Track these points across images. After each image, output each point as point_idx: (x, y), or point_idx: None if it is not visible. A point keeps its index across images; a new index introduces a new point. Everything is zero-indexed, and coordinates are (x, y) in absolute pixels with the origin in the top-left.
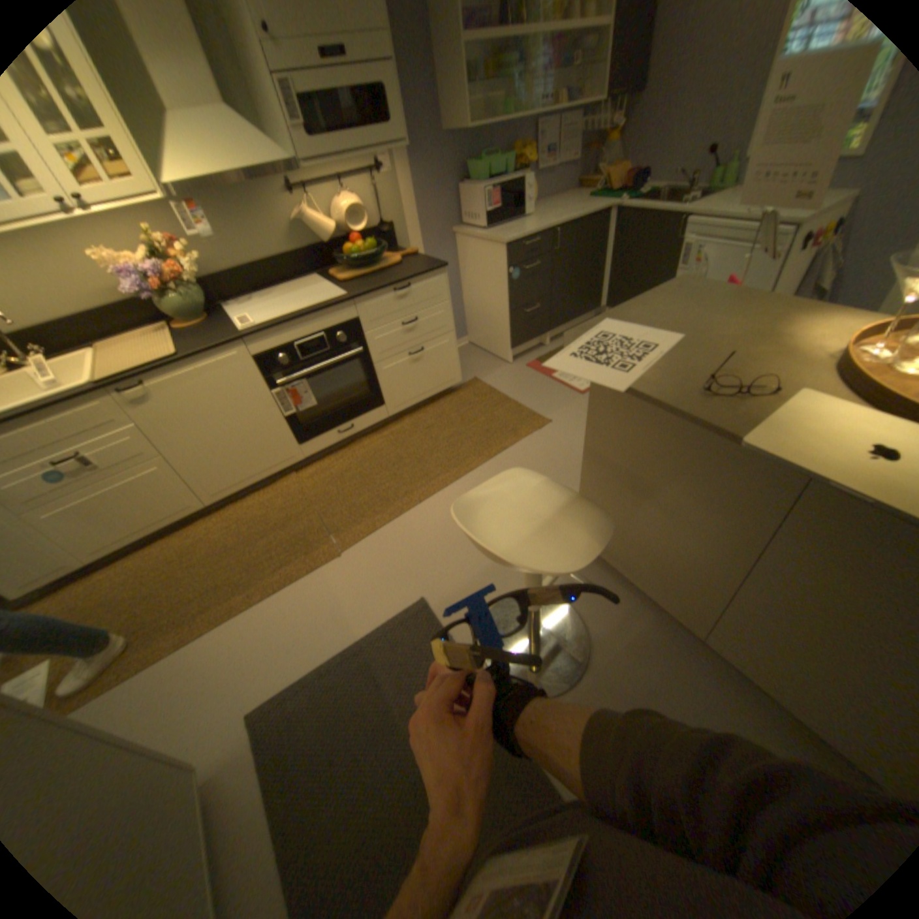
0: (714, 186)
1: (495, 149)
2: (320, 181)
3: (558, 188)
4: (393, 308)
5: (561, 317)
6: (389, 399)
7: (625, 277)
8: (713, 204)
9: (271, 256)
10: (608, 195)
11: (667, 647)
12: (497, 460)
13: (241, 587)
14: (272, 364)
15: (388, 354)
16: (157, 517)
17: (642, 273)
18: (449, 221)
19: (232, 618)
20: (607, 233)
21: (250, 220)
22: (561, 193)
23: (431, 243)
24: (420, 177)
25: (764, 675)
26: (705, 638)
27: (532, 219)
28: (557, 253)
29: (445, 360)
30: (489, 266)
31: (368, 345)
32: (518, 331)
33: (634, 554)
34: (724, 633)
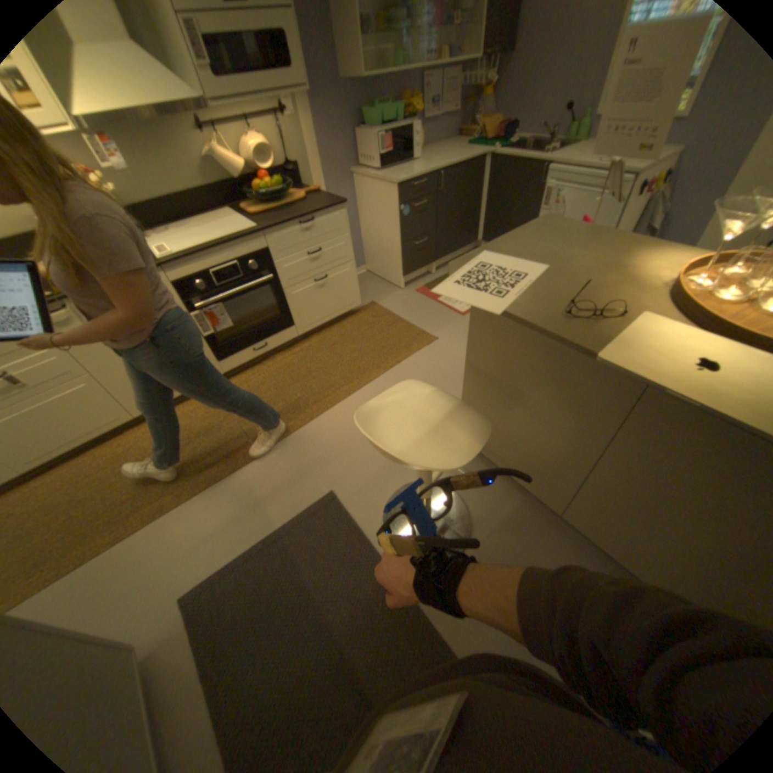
0: (570, 139)
1: (386, 98)
2: (228, 121)
3: (441, 135)
4: (299, 239)
5: (445, 249)
6: (298, 320)
7: (498, 215)
8: (569, 154)
9: (185, 189)
10: (483, 143)
11: (532, 522)
12: (392, 372)
13: (170, 488)
14: (189, 289)
15: (295, 280)
16: (87, 429)
17: (511, 212)
18: (347, 162)
19: (163, 515)
20: (483, 176)
21: (162, 155)
22: (444, 140)
23: (331, 181)
24: (320, 120)
25: (607, 541)
26: (561, 513)
27: (419, 162)
28: (441, 193)
29: (346, 285)
30: (383, 203)
31: (277, 272)
32: (408, 261)
33: (506, 448)
34: (576, 509)
